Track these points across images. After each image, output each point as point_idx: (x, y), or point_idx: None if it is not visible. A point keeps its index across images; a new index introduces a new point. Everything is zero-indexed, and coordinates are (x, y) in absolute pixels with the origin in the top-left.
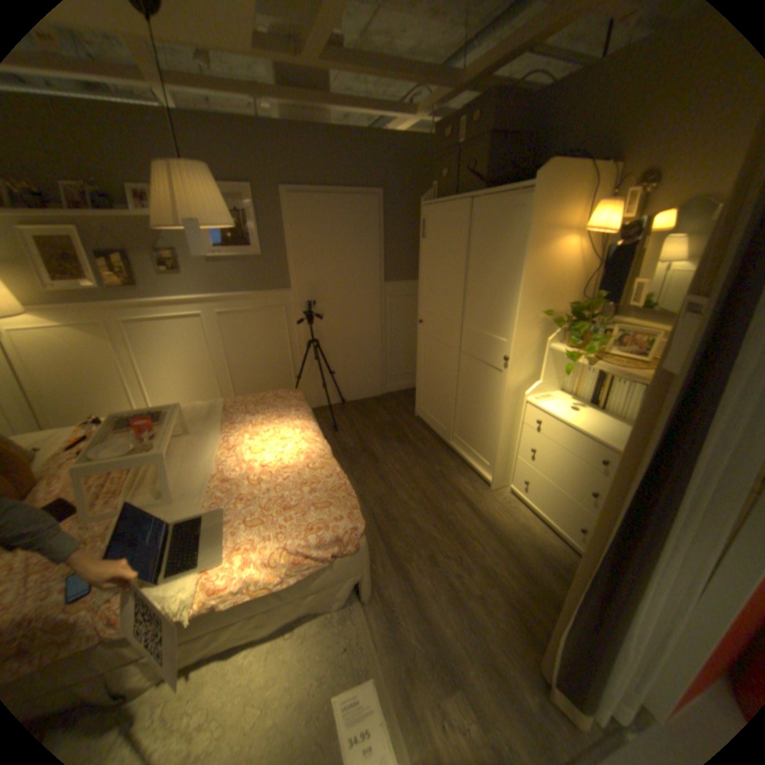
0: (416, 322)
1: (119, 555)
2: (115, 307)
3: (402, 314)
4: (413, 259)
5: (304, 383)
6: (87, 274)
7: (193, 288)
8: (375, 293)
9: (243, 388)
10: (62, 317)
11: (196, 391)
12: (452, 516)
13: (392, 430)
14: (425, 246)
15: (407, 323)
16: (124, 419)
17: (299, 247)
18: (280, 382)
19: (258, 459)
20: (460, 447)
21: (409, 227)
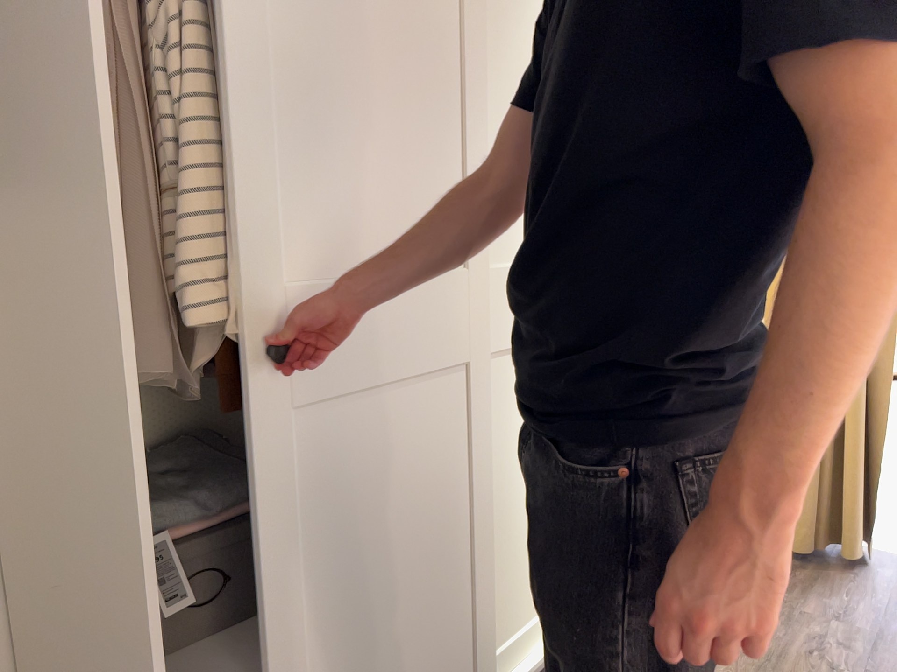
0: None
1: None
2: None
3: None
4: None
5: None
6: None
7: None
8: None
9: None
10: None
11: None
12: None
13: None
14: None
15: None
16: None
17: None
18: None
19: None
20: None
21: None
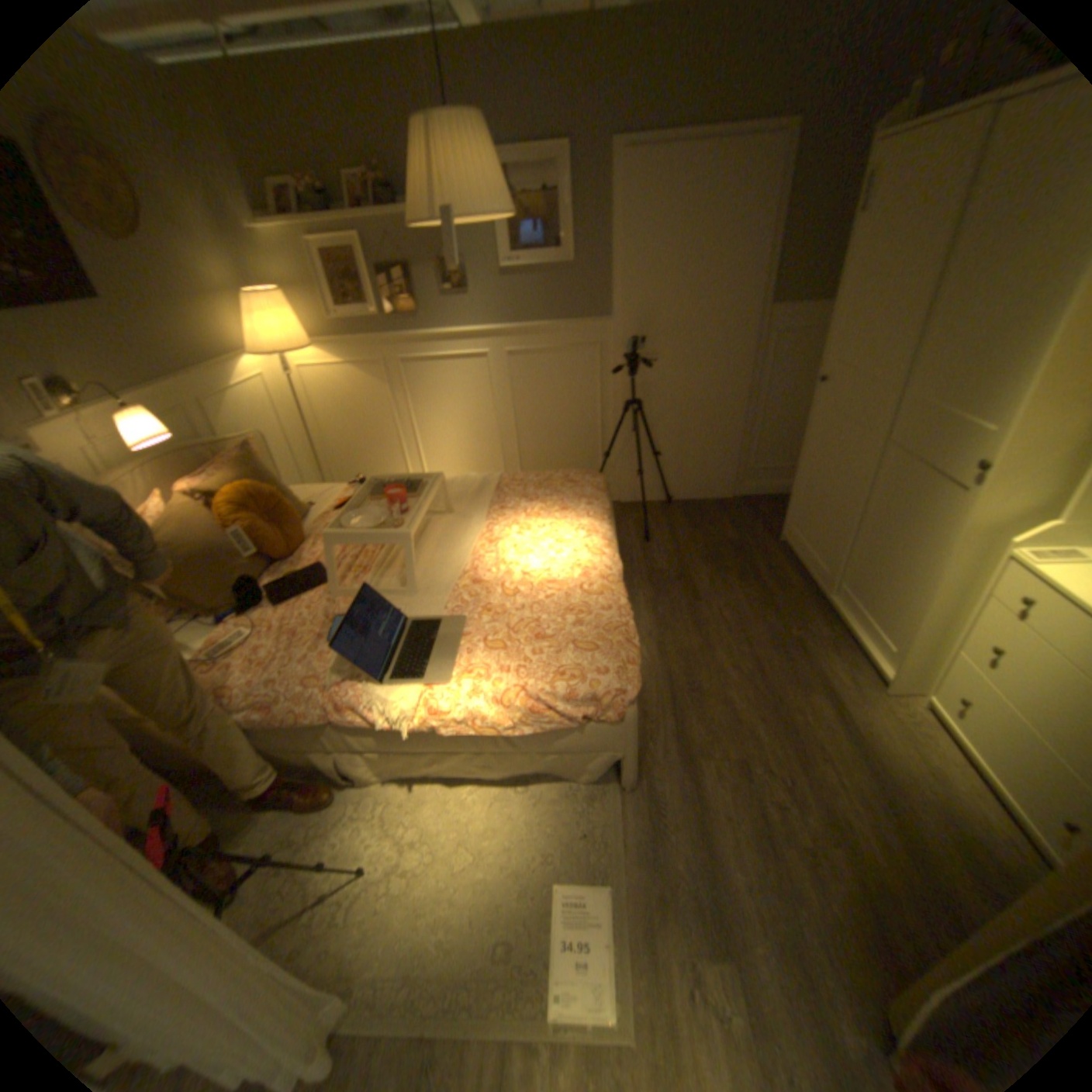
0: (819, 379)
1: (352, 640)
2: (392, 342)
3: (794, 364)
4: (837, 259)
5: (613, 465)
6: (366, 298)
7: (480, 317)
8: (749, 325)
9: (531, 461)
10: (342, 354)
11: (475, 459)
12: (799, 714)
13: (734, 556)
14: (863, 229)
15: (801, 380)
16: (381, 484)
17: (631, 245)
18: (580, 459)
19: (520, 563)
20: (847, 608)
21: (841, 192)
